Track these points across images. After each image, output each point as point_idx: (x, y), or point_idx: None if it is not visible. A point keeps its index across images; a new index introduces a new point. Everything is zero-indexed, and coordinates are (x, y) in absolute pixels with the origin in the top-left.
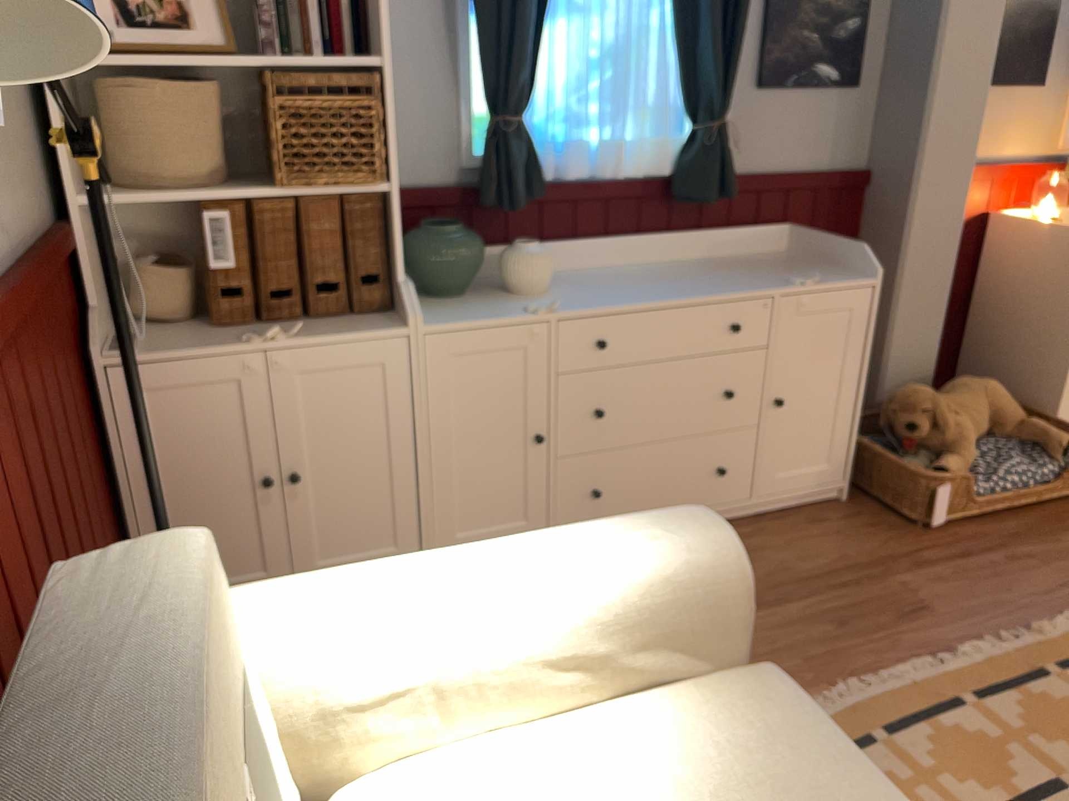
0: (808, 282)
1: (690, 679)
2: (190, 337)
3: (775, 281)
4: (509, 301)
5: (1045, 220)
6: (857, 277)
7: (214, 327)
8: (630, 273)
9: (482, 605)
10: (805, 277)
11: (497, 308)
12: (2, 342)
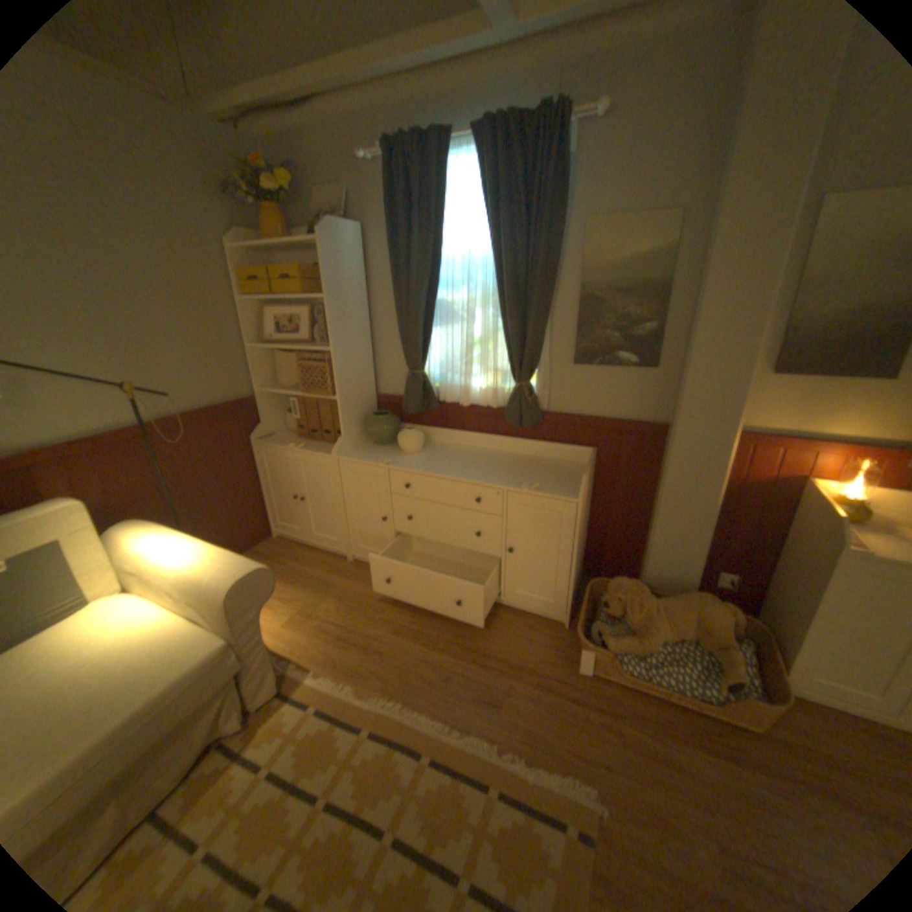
0: (530, 488)
1: (203, 628)
2: (286, 439)
3: (519, 481)
4: (391, 454)
5: (841, 499)
6: (572, 494)
7: (297, 437)
8: (472, 455)
9: (161, 561)
10: (541, 485)
11: (379, 456)
12: (160, 435)
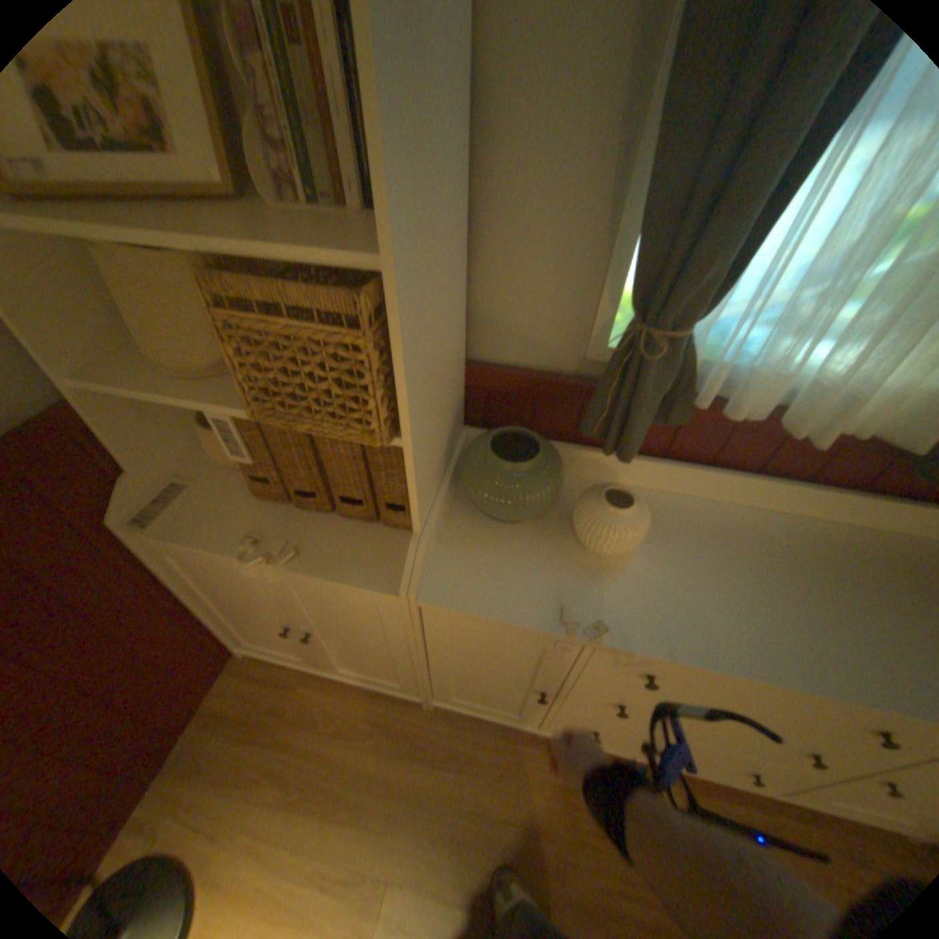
0: None
1: None
2: (223, 507)
3: None
4: (566, 564)
5: None
6: None
7: (255, 494)
8: (767, 543)
9: None
10: None
11: (540, 581)
12: None
